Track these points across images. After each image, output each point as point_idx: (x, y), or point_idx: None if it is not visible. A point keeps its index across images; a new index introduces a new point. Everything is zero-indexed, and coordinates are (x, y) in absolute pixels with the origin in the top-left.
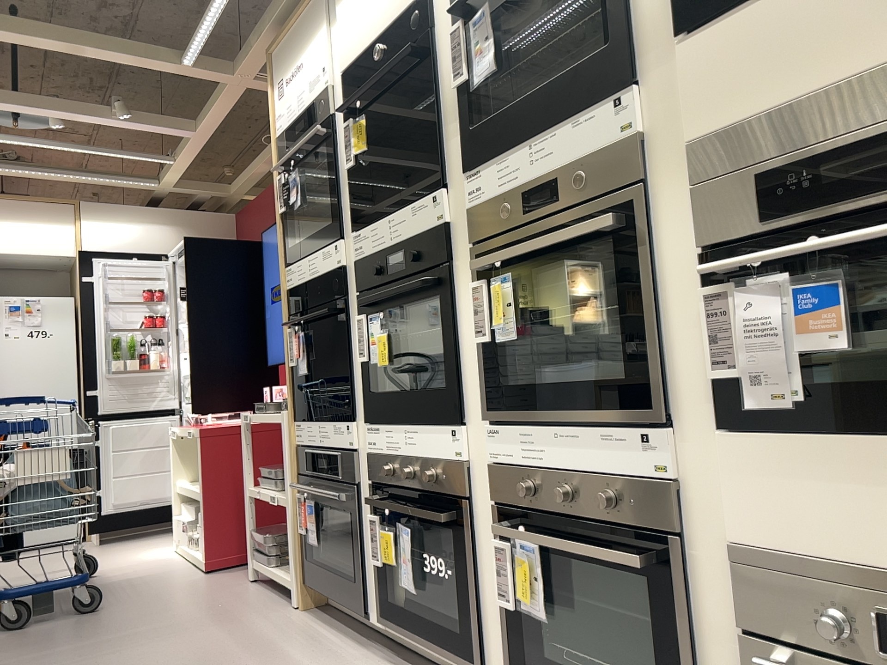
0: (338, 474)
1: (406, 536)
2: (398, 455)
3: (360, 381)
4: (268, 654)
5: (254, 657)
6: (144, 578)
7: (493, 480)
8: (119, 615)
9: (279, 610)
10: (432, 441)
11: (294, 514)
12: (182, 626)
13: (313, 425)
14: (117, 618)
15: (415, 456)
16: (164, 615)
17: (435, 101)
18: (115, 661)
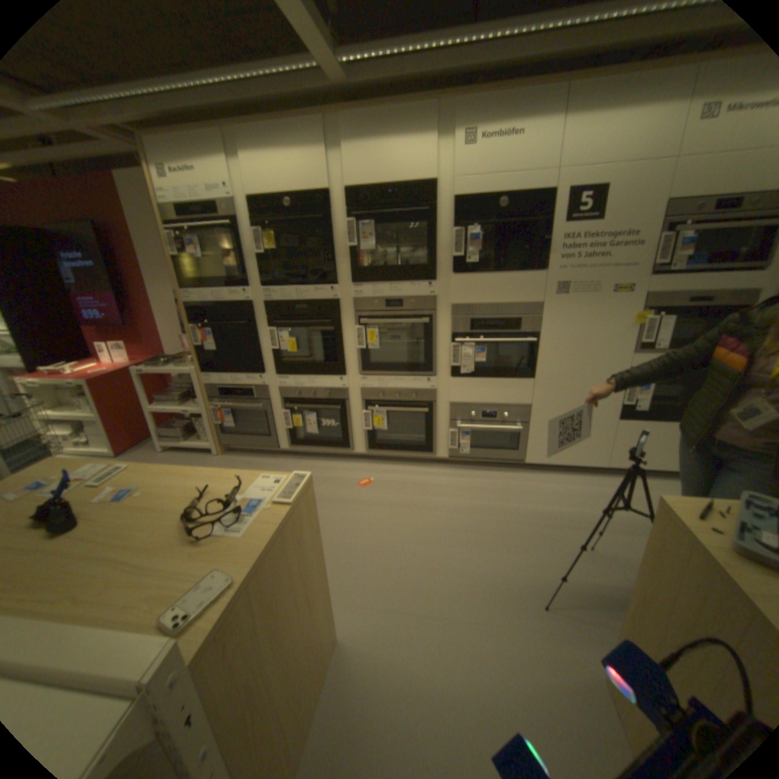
0: (253, 397)
1: (312, 416)
2: (304, 387)
3: (268, 357)
4: None
5: None
6: None
7: (361, 394)
8: None
9: (207, 460)
10: (328, 382)
11: (209, 417)
12: None
13: (224, 376)
14: None
15: (316, 387)
16: None
17: (332, 246)
18: None
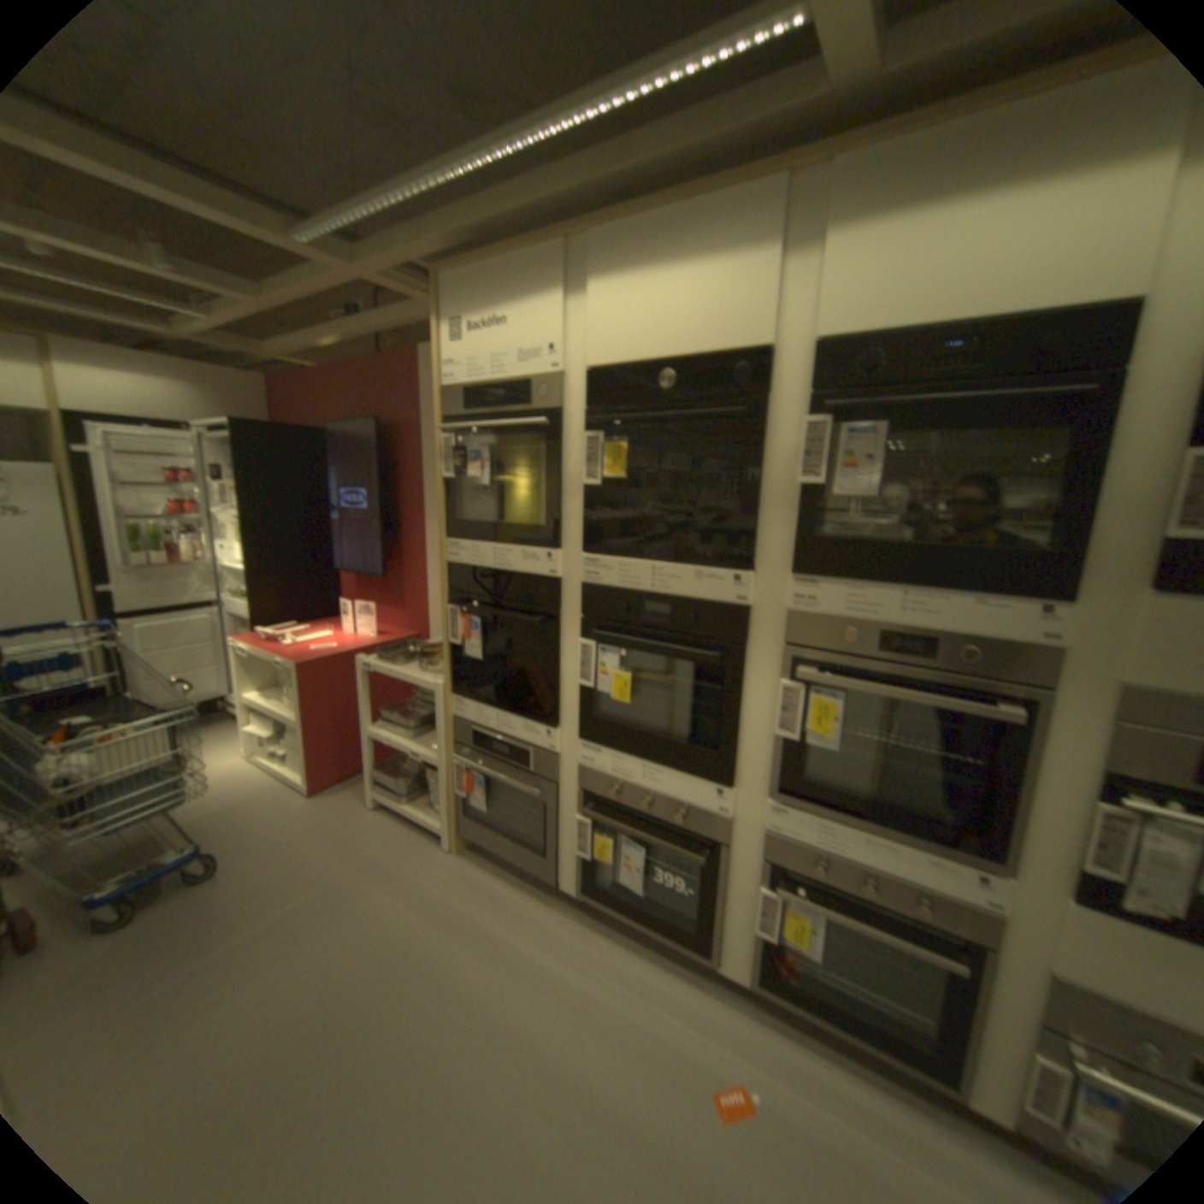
0: (527, 767)
1: (636, 852)
2: (629, 782)
3: (569, 696)
4: (463, 932)
5: (451, 939)
6: (234, 814)
7: (765, 843)
8: (245, 885)
9: (429, 857)
10: (686, 788)
11: (447, 777)
12: (337, 896)
13: (485, 710)
14: (247, 892)
15: (657, 792)
16: (302, 879)
17: (755, 477)
18: (295, 972)
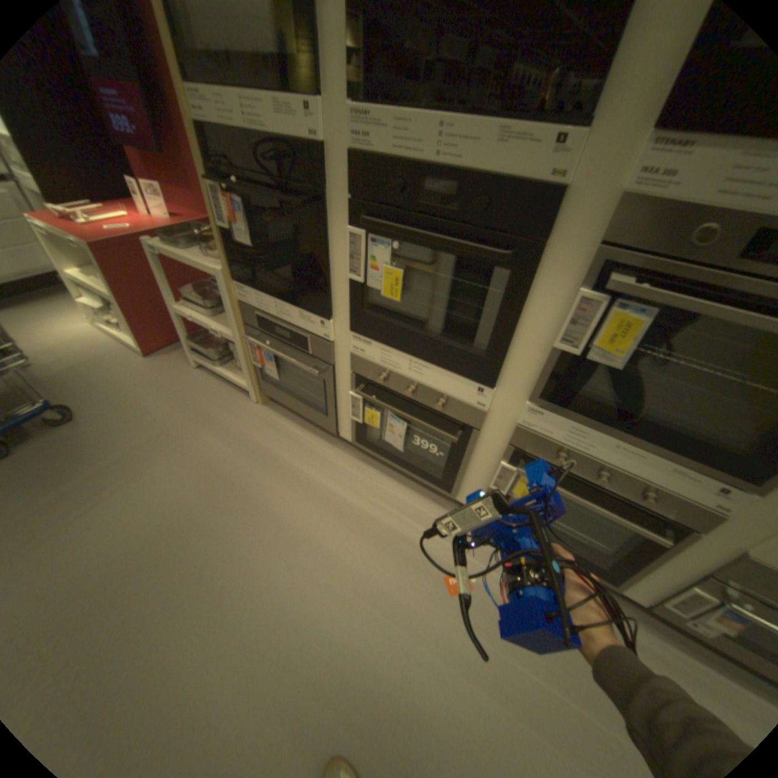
0: (308, 350)
1: (400, 423)
2: (397, 372)
3: (342, 290)
4: (270, 462)
5: (261, 467)
6: (89, 368)
7: (515, 432)
8: (102, 425)
9: (244, 406)
10: (449, 382)
11: (246, 351)
12: (174, 434)
13: (266, 298)
14: (104, 430)
15: (422, 382)
16: (146, 421)
17: None
18: (145, 490)
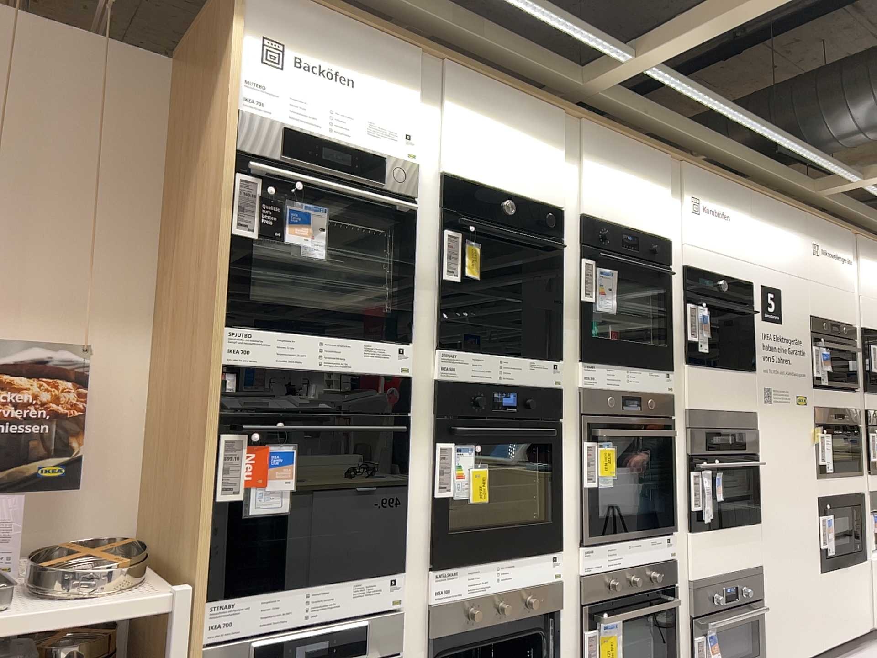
0: (359, 651)
1: None
2: (486, 592)
3: (416, 519)
4: None
5: None
6: None
7: (581, 587)
8: None
9: None
10: (532, 568)
11: None
12: None
13: (287, 594)
14: None
15: (511, 587)
16: None
17: (559, 293)
18: None
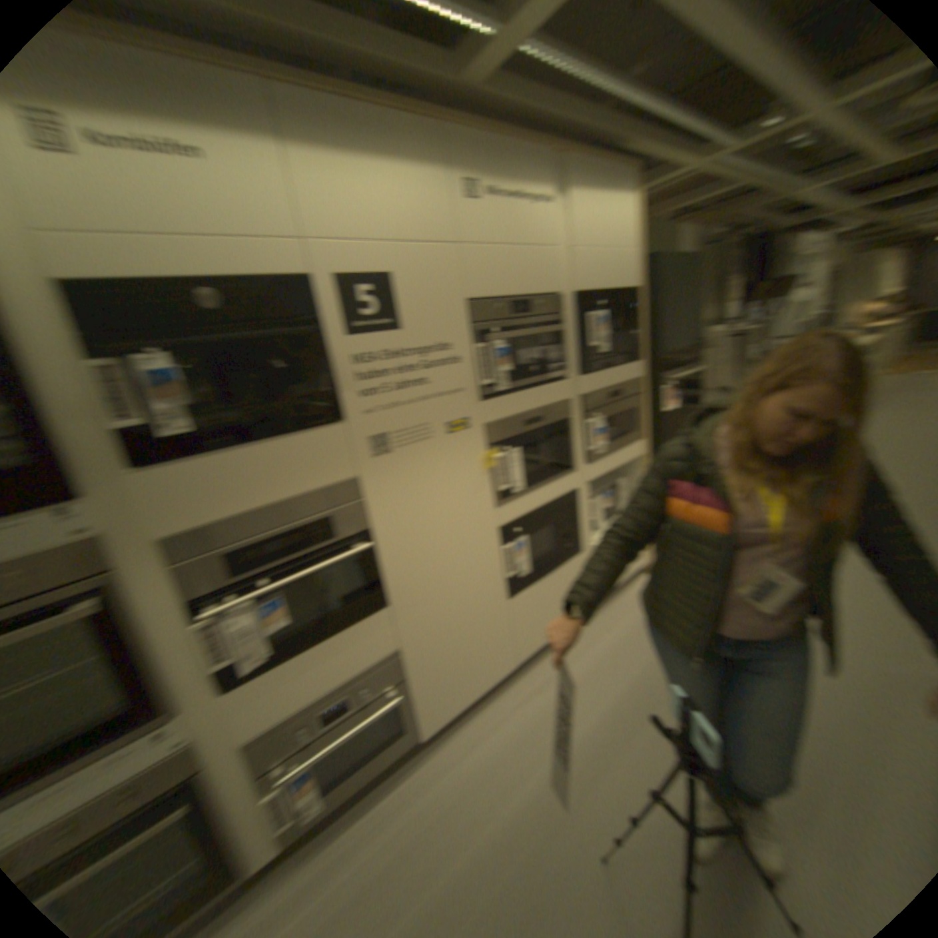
0: None
1: None
2: None
3: None
4: None
5: None
6: None
7: None
8: None
9: None
10: None
11: None
12: None
13: None
14: None
15: None
16: None
17: None
18: None
